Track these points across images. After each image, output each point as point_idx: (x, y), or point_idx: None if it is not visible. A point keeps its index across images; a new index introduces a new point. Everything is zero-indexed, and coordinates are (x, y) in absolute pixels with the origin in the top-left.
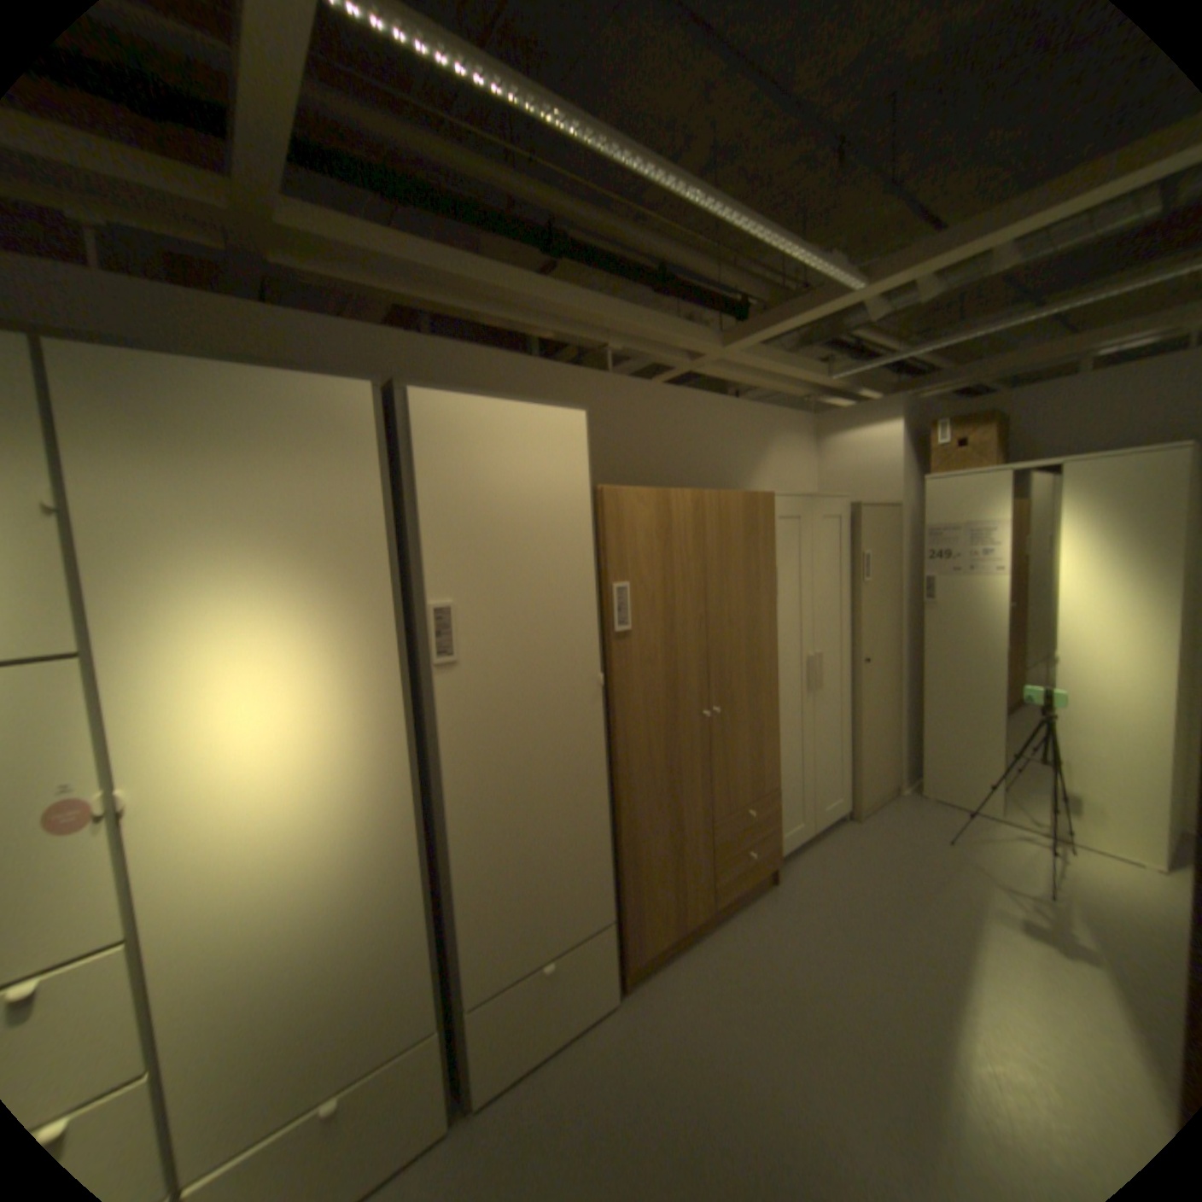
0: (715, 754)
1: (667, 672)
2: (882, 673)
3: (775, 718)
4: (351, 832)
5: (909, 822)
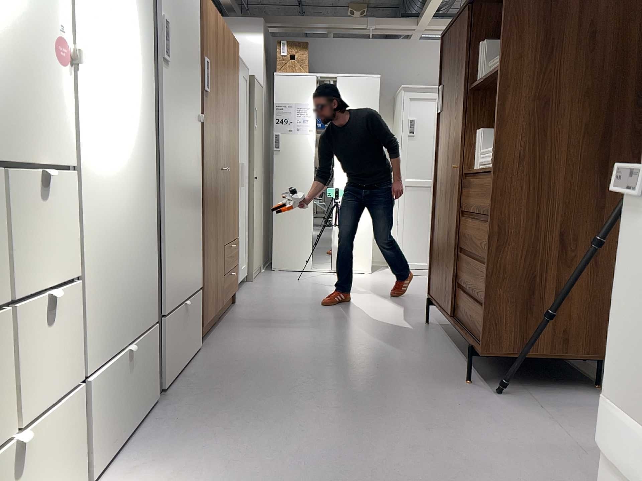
0: (224, 198)
1: (215, 131)
2: (258, 188)
3: (237, 190)
4: (137, 153)
5: (273, 277)
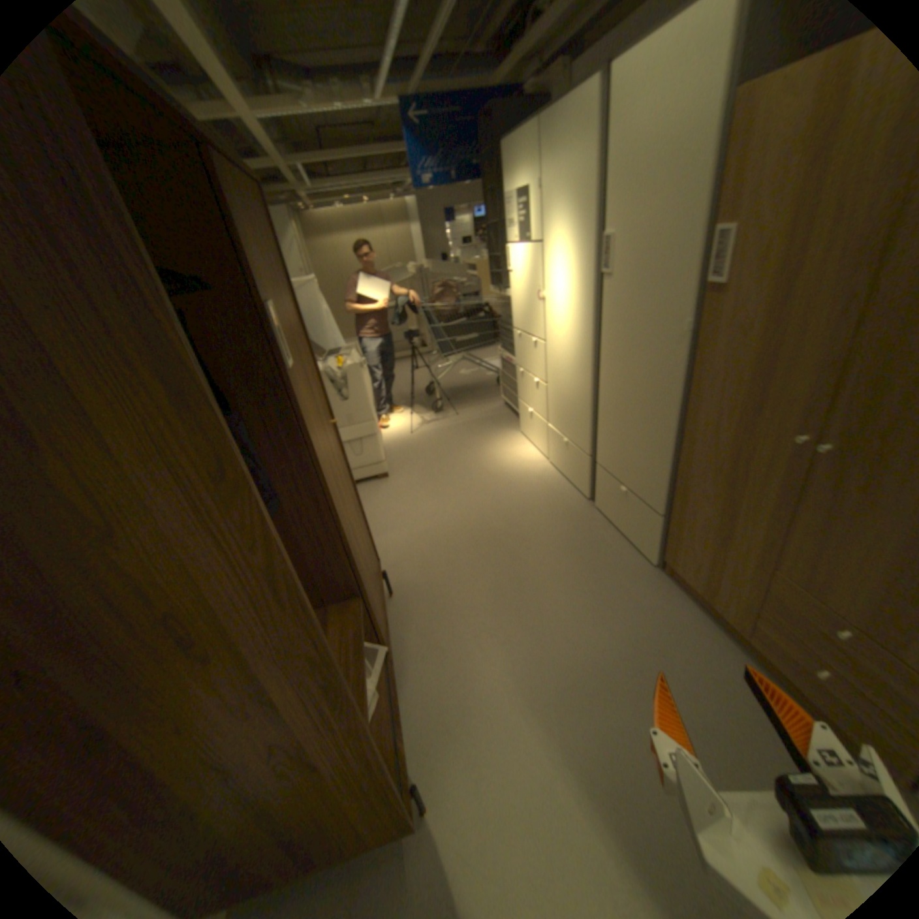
0: (810, 502)
1: (761, 352)
2: None
3: None
4: (576, 345)
5: None
